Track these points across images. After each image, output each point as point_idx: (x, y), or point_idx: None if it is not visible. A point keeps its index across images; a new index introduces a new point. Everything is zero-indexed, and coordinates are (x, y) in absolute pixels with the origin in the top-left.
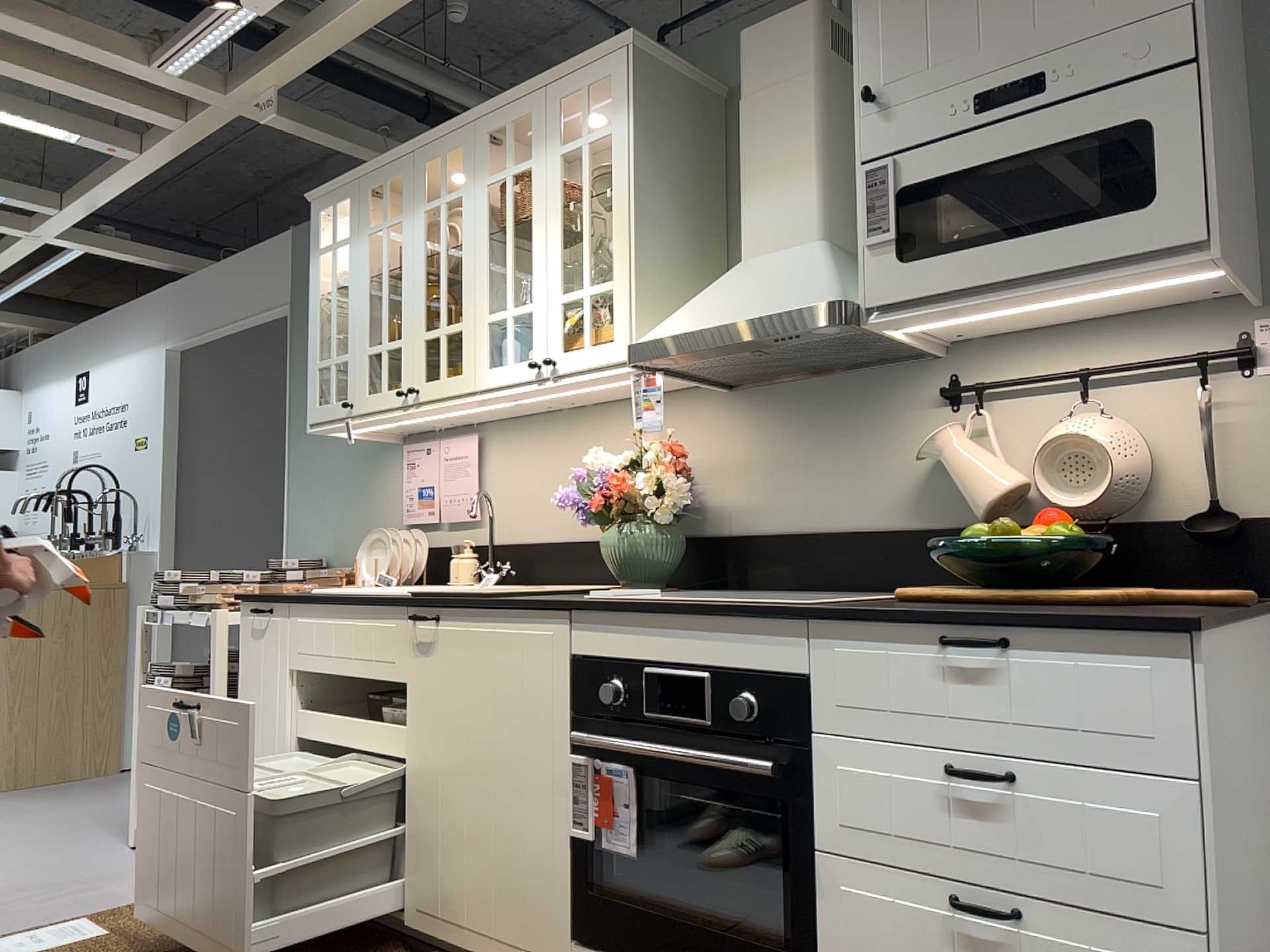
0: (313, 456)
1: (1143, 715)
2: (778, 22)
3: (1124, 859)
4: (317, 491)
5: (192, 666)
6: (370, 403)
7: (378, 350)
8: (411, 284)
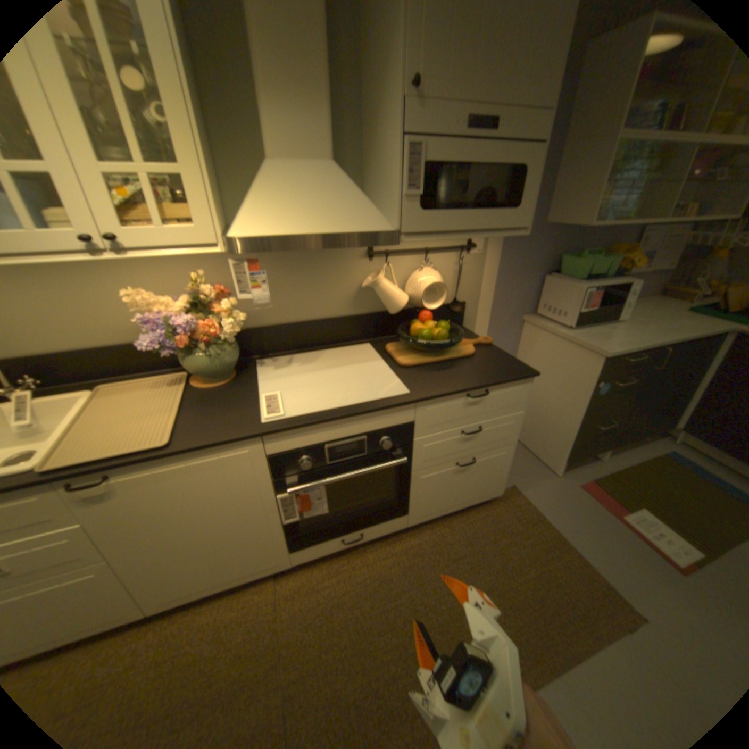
0: None
1: (516, 400)
2: None
3: (502, 435)
4: None
5: None
6: None
7: None
8: None
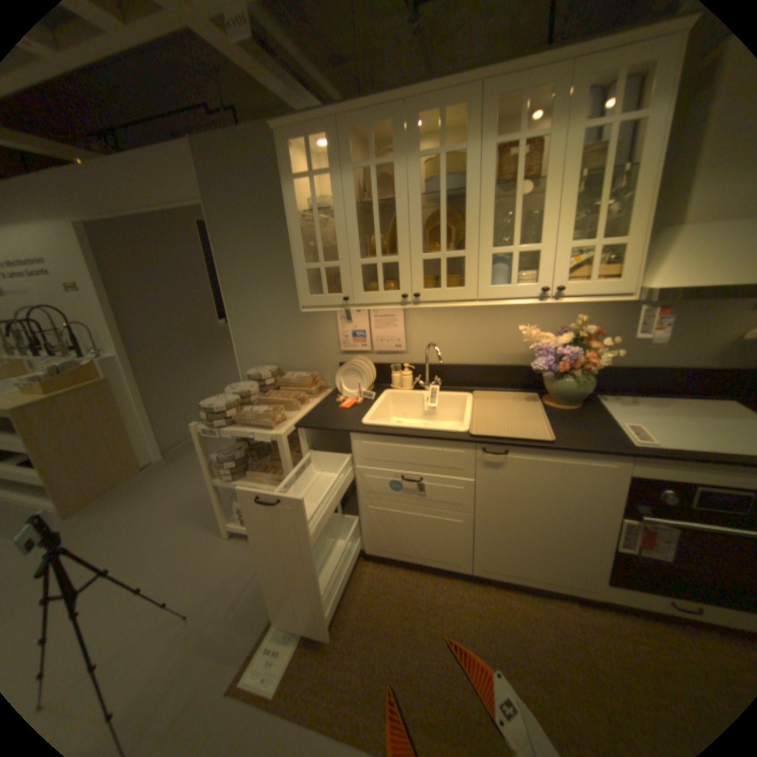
0: (249, 306)
1: None
2: None
3: None
4: (258, 327)
5: (243, 453)
6: (369, 298)
7: (373, 262)
8: (407, 215)
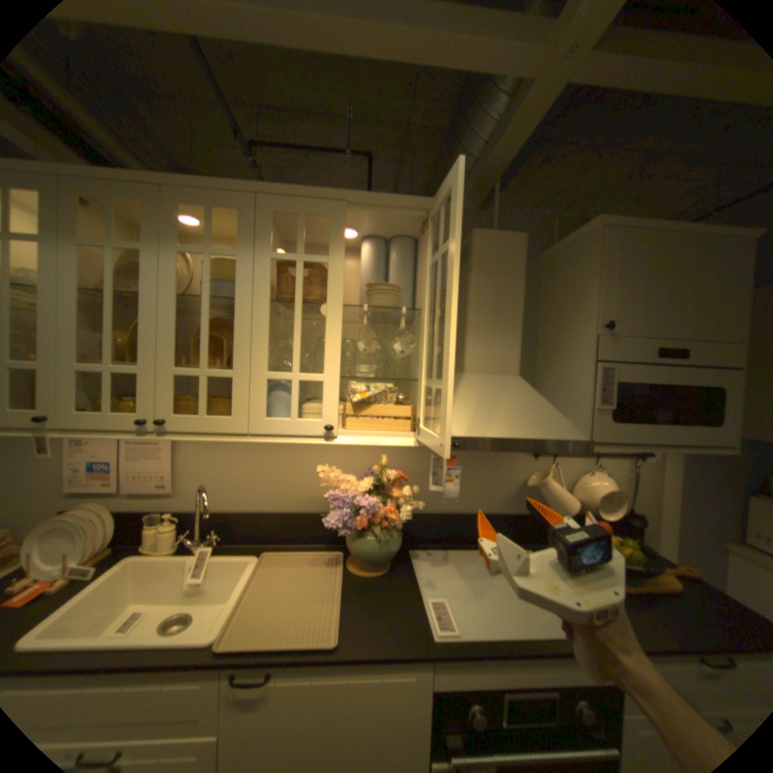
0: None
1: None
2: (505, 234)
3: None
4: None
5: None
6: (83, 421)
7: (95, 370)
8: (155, 316)
